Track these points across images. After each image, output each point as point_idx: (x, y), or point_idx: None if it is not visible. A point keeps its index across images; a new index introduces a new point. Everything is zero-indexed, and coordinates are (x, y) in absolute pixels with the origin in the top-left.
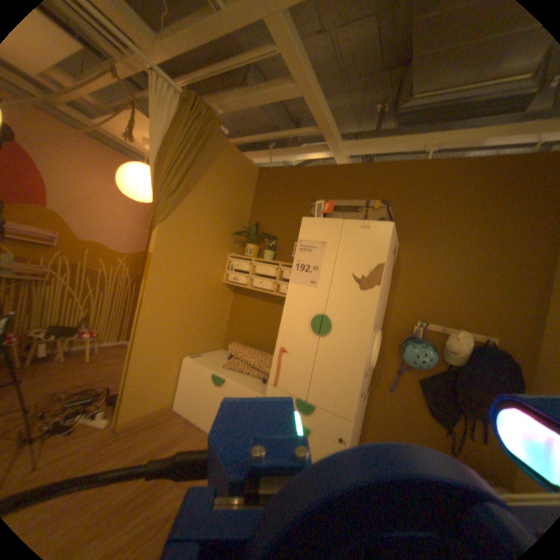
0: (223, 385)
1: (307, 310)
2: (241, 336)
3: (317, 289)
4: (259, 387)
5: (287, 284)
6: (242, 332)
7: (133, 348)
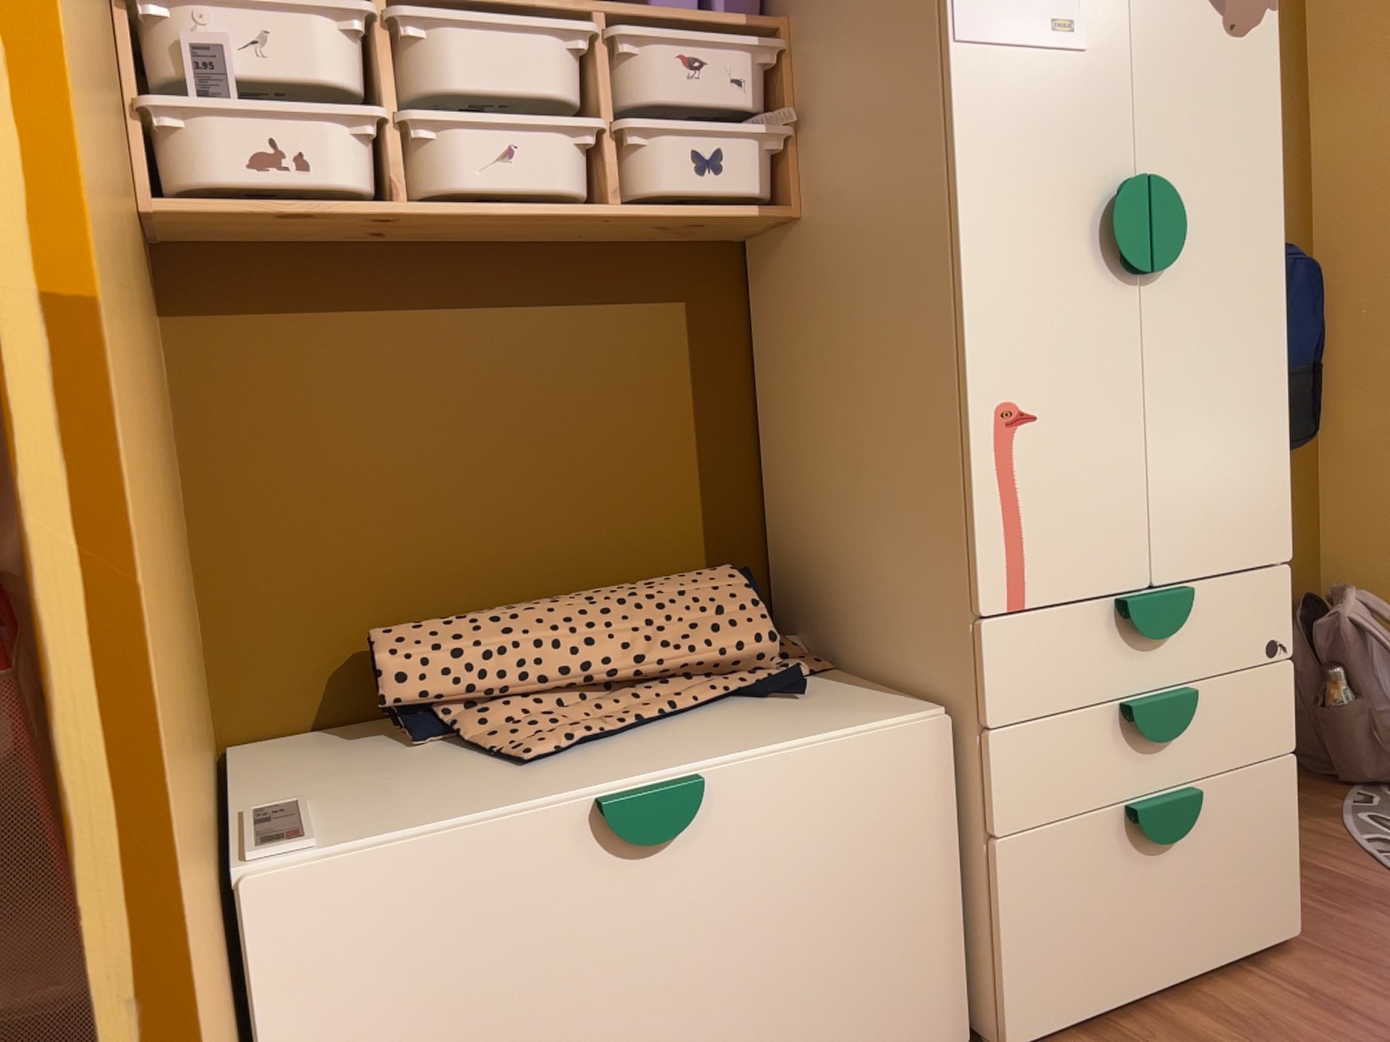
0: (694, 822)
1: (1074, 177)
2: (358, 592)
3: (1092, 61)
4: (831, 709)
5: (682, 140)
6: (354, 560)
7: (163, 962)
